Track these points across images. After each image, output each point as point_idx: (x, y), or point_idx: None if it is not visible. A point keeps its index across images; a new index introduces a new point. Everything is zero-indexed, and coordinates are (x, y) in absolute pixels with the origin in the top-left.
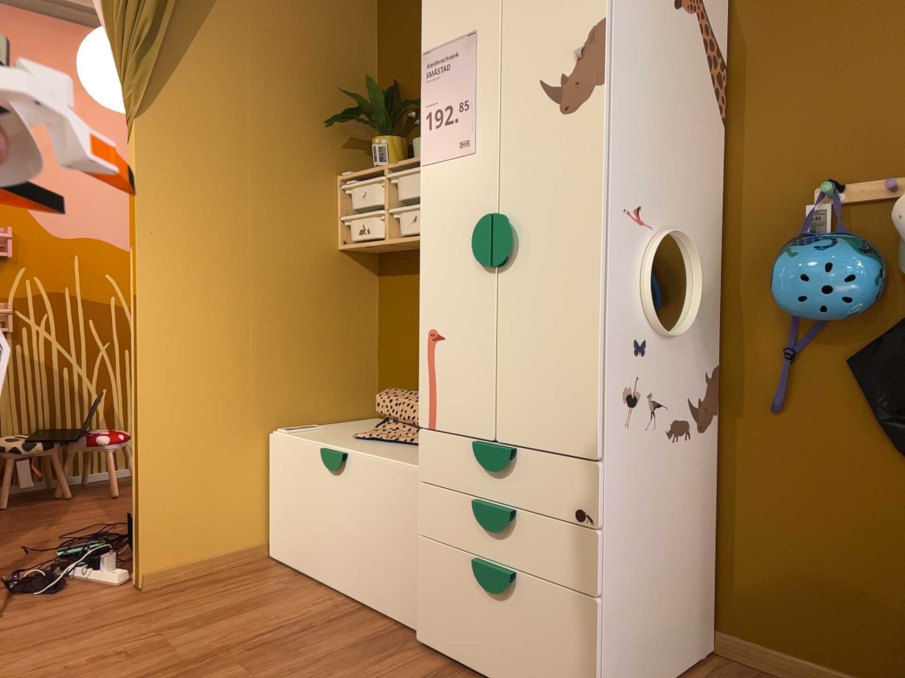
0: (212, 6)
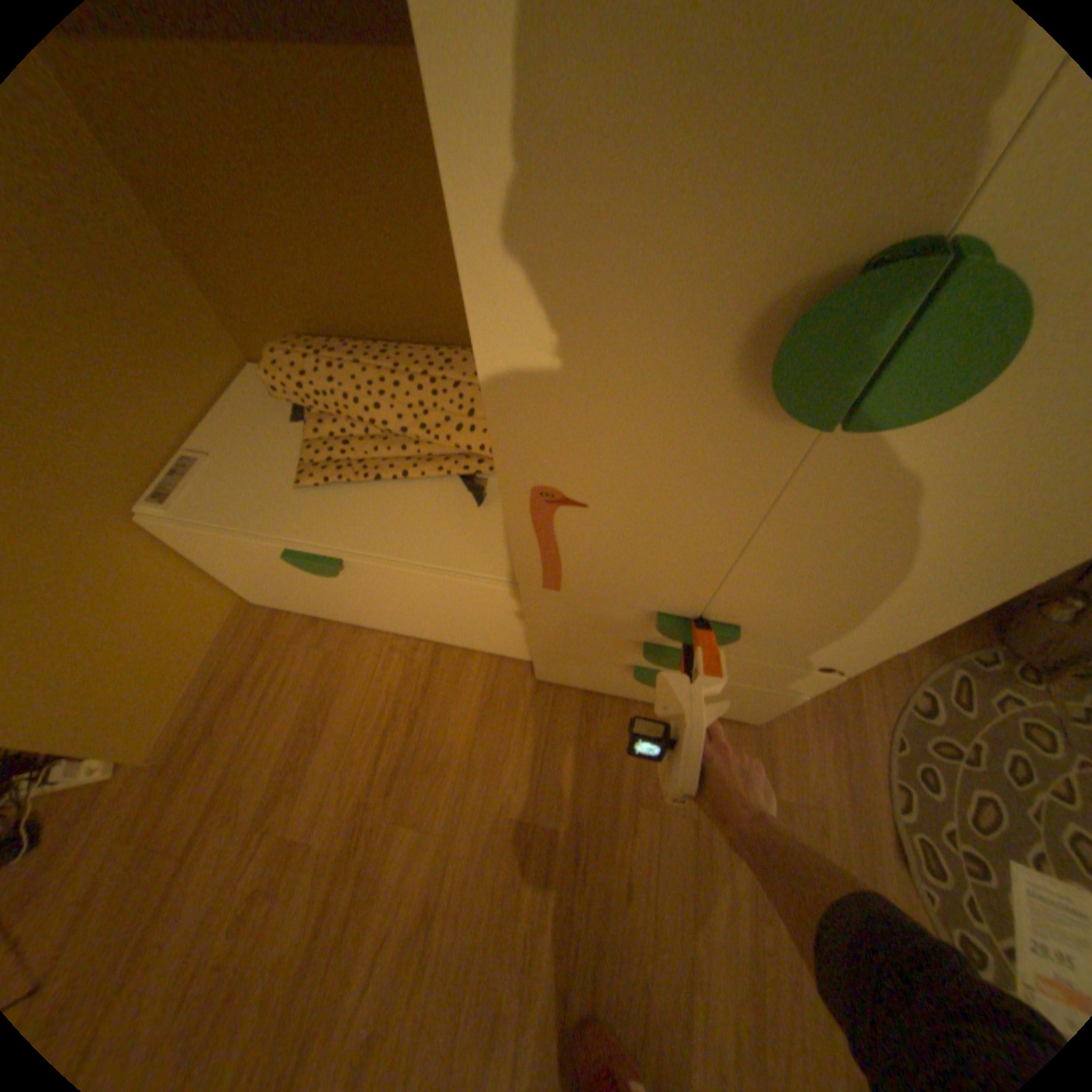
0: None
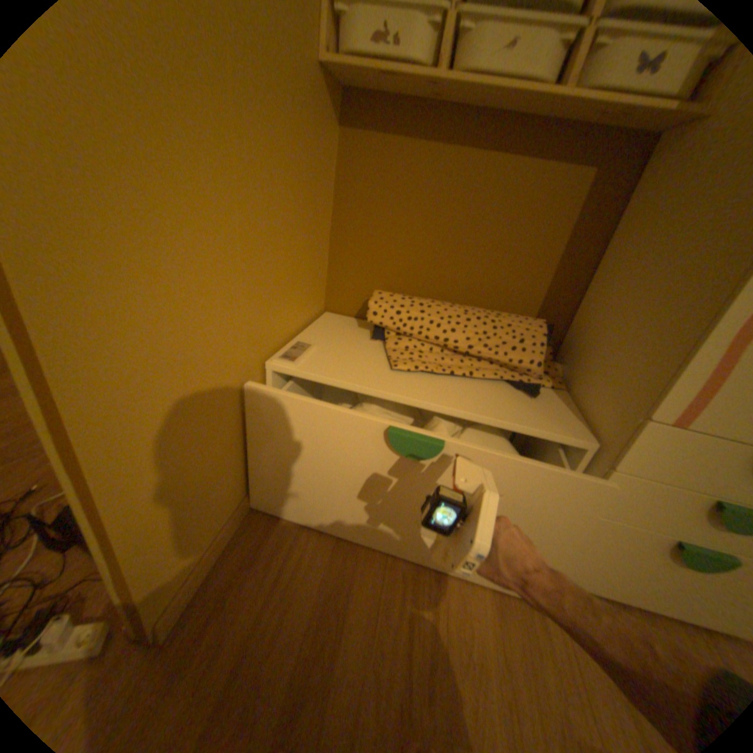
0: None
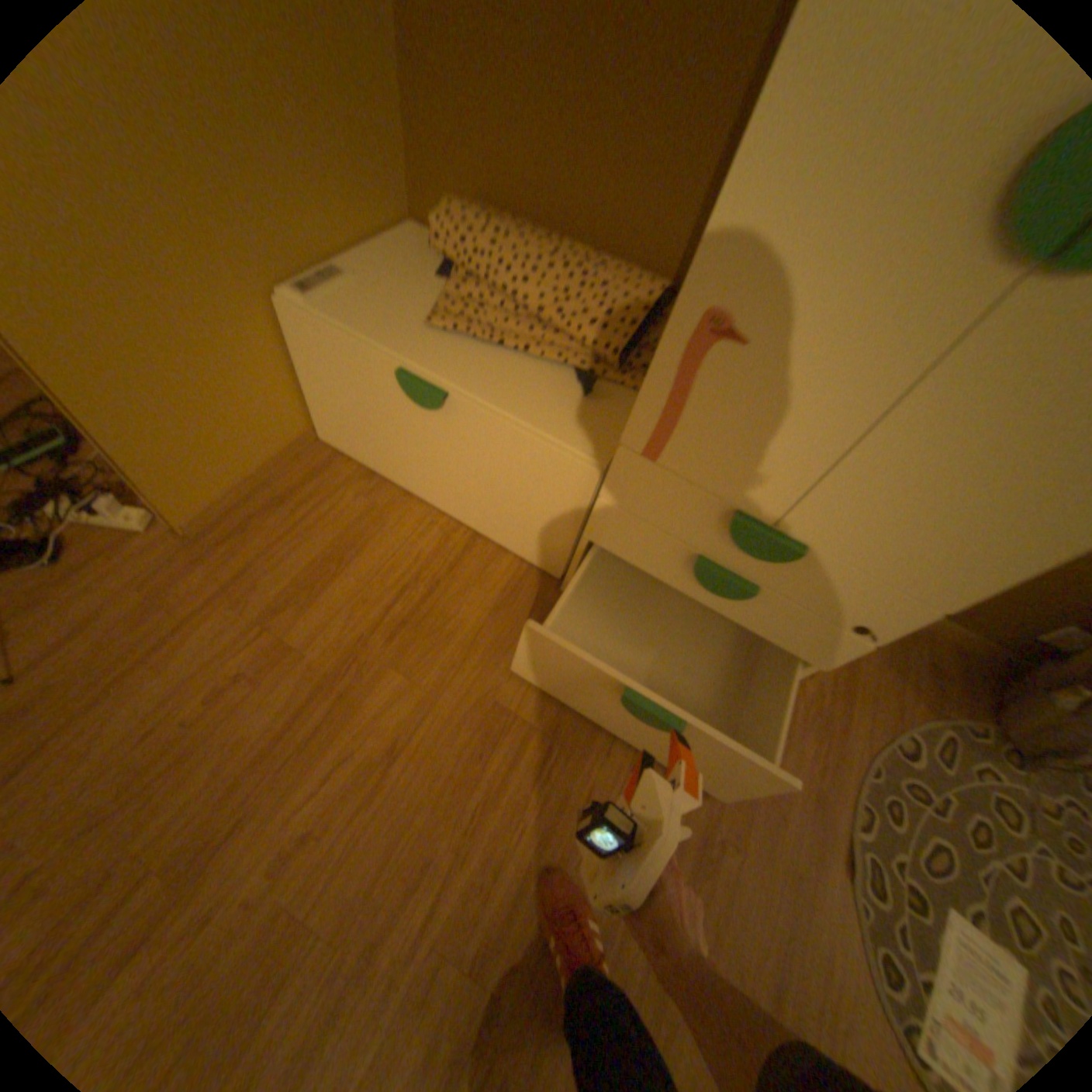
0: None
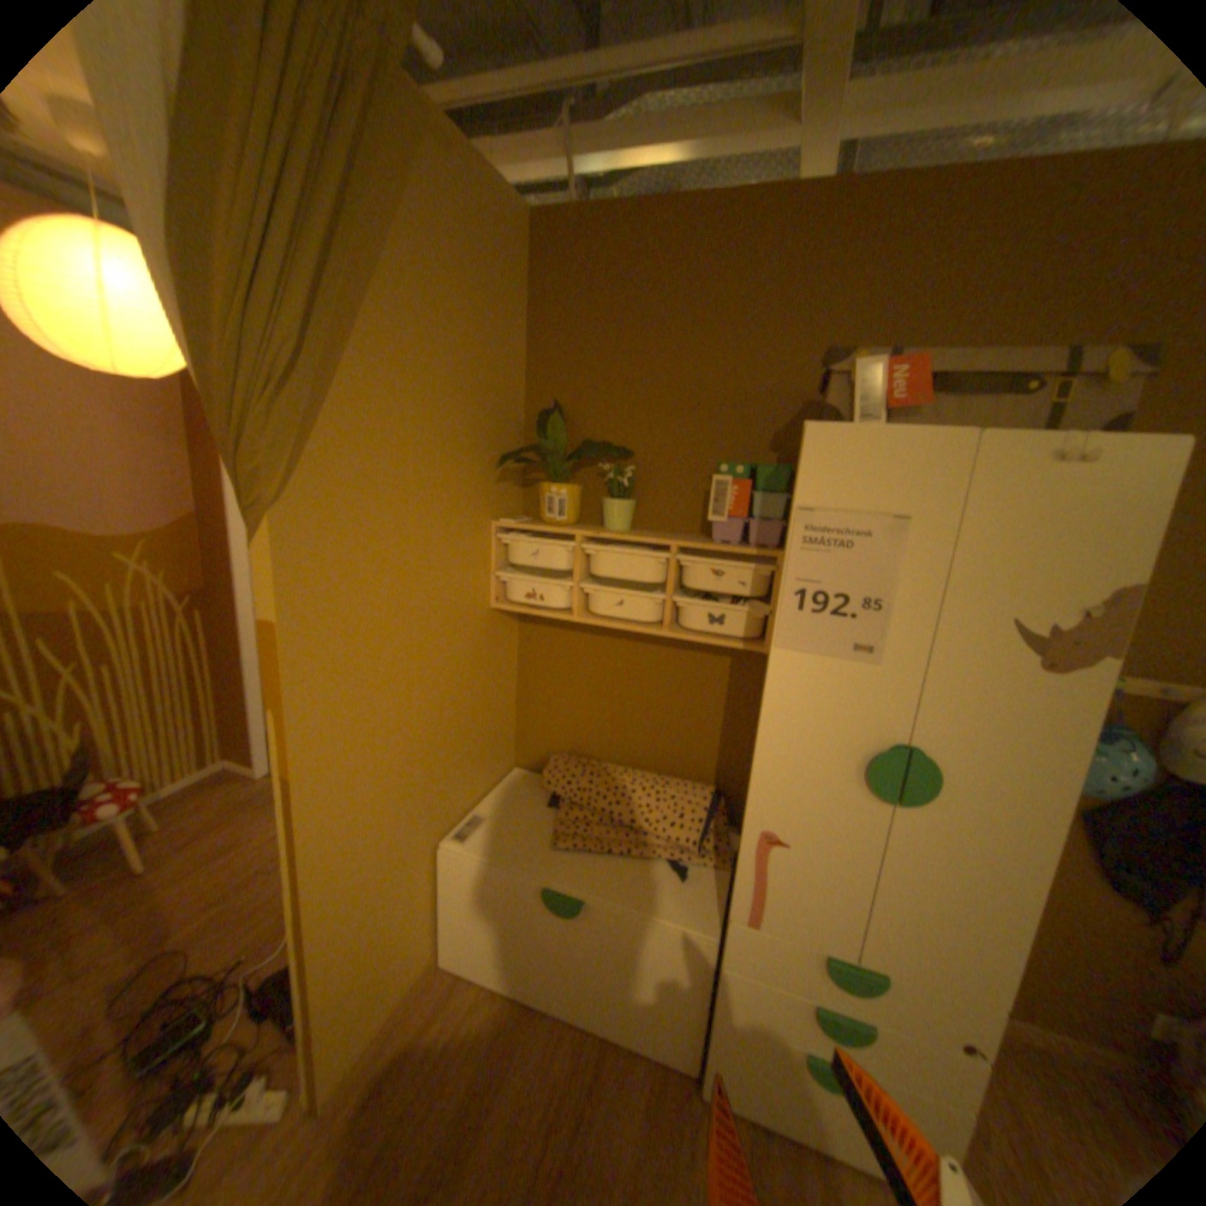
0: (361, 291)
